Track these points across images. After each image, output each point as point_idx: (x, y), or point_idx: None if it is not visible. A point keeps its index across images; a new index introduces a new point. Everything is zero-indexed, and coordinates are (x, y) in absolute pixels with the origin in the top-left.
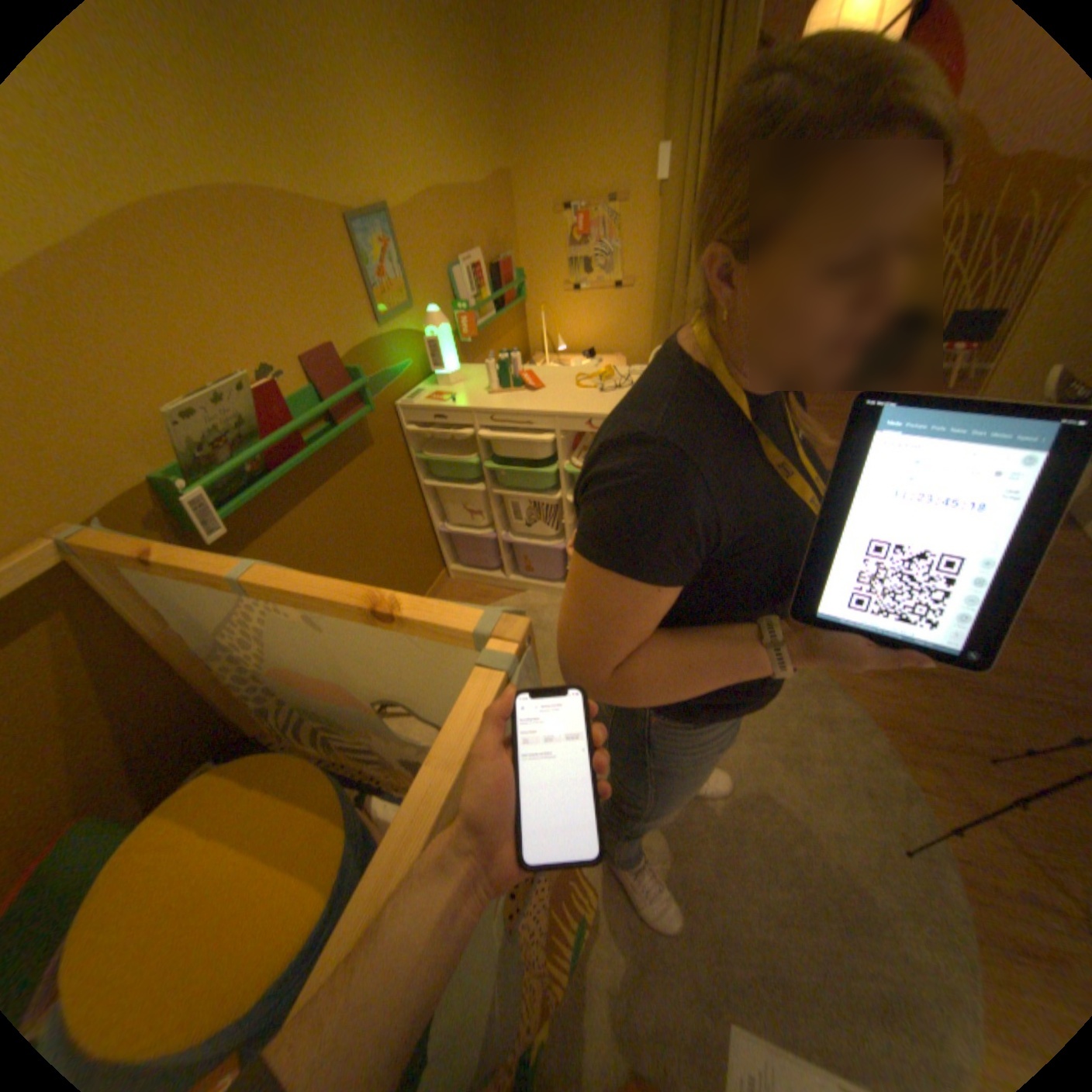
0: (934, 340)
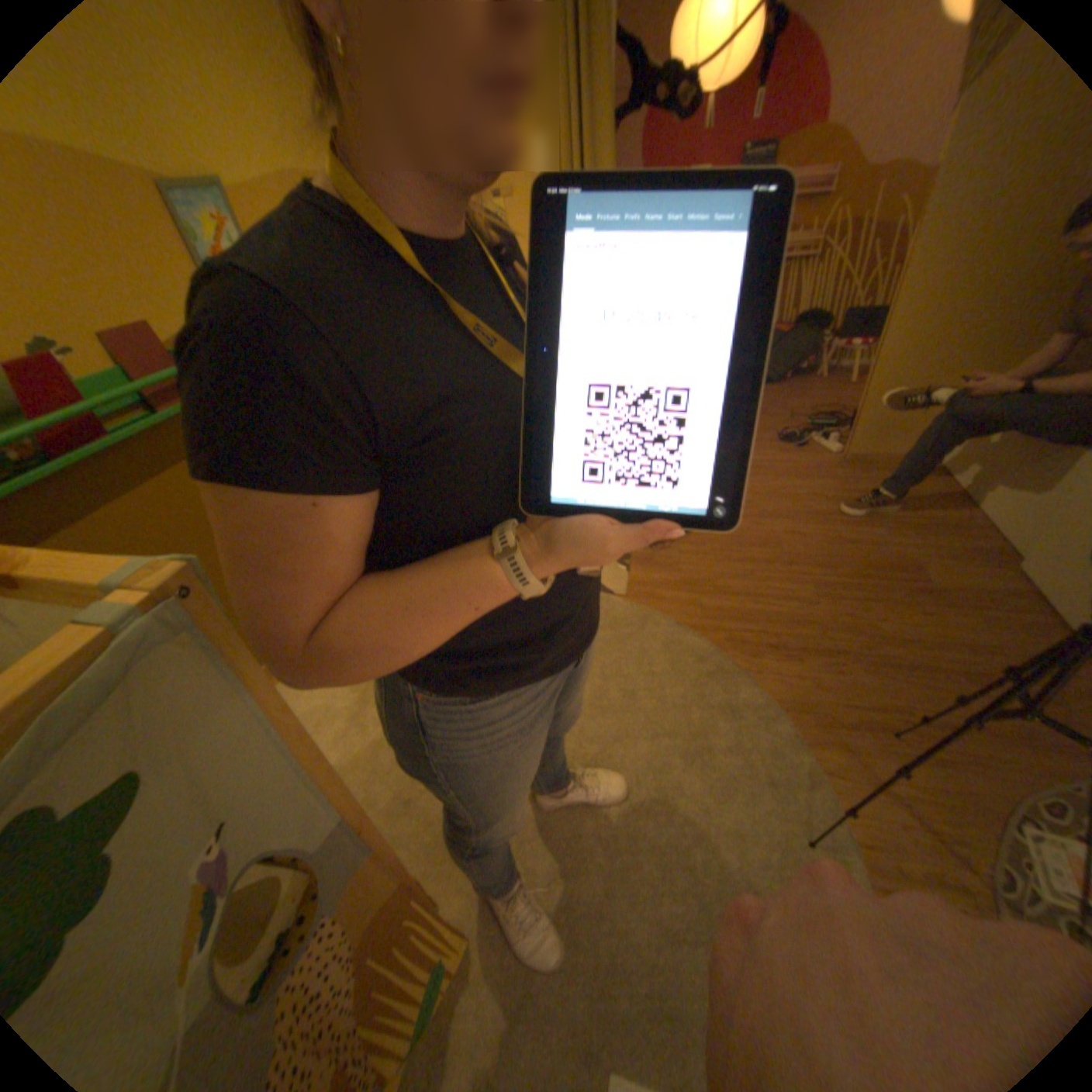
0: (836, 333)
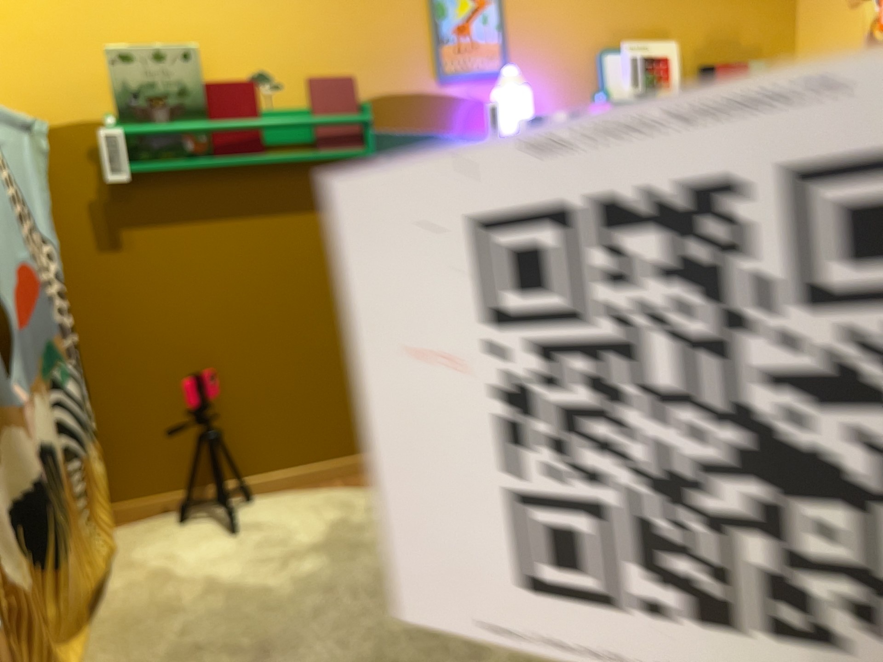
0: None
